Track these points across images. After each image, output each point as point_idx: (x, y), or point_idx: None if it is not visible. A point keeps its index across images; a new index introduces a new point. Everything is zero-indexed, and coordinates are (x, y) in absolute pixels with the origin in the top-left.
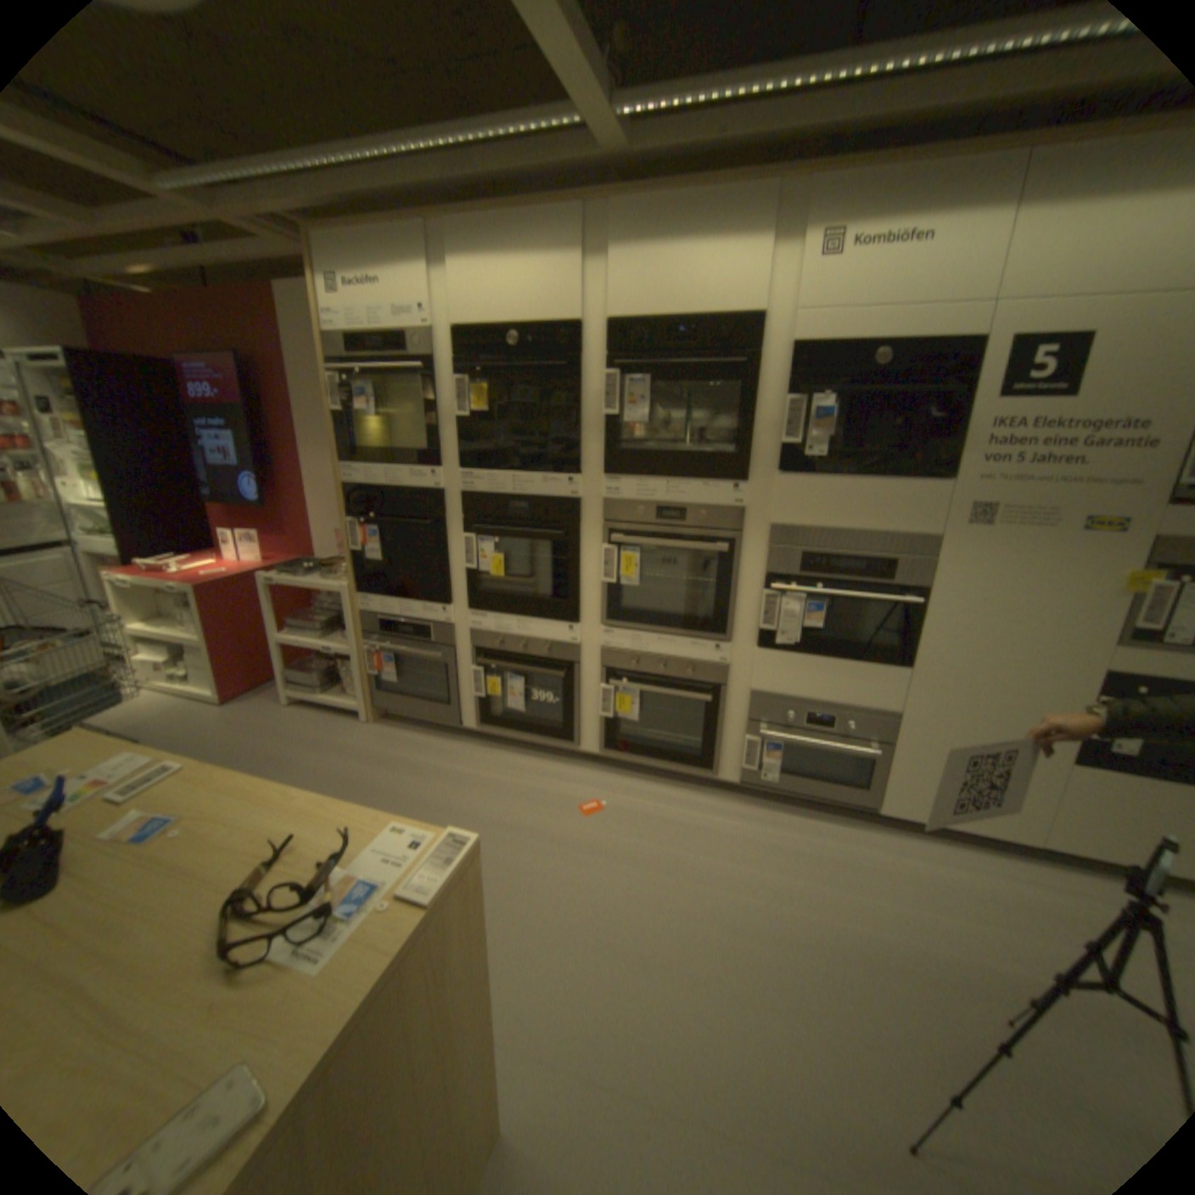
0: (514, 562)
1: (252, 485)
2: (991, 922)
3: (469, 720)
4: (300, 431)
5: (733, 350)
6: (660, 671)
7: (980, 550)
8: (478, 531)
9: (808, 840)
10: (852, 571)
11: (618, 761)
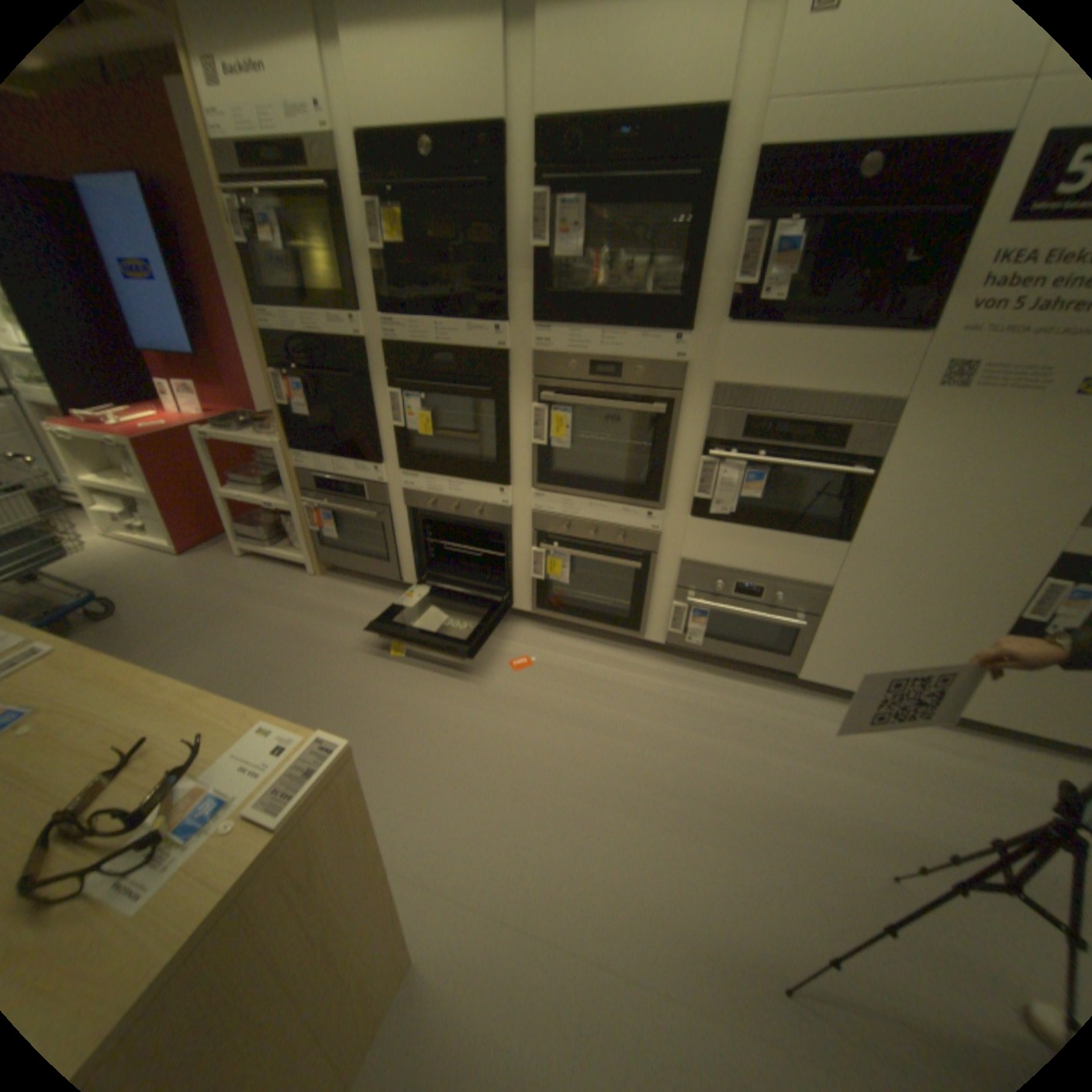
0: (443, 419)
1: (180, 331)
2: (892, 782)
3: (408, 576)
4: (221, 270)
5: (686, 158)
6: (590, 537)
7: (948, 415)
8: (401, 385)
9: (725, 699)
10: (799, 437)
11: (550, 618)
